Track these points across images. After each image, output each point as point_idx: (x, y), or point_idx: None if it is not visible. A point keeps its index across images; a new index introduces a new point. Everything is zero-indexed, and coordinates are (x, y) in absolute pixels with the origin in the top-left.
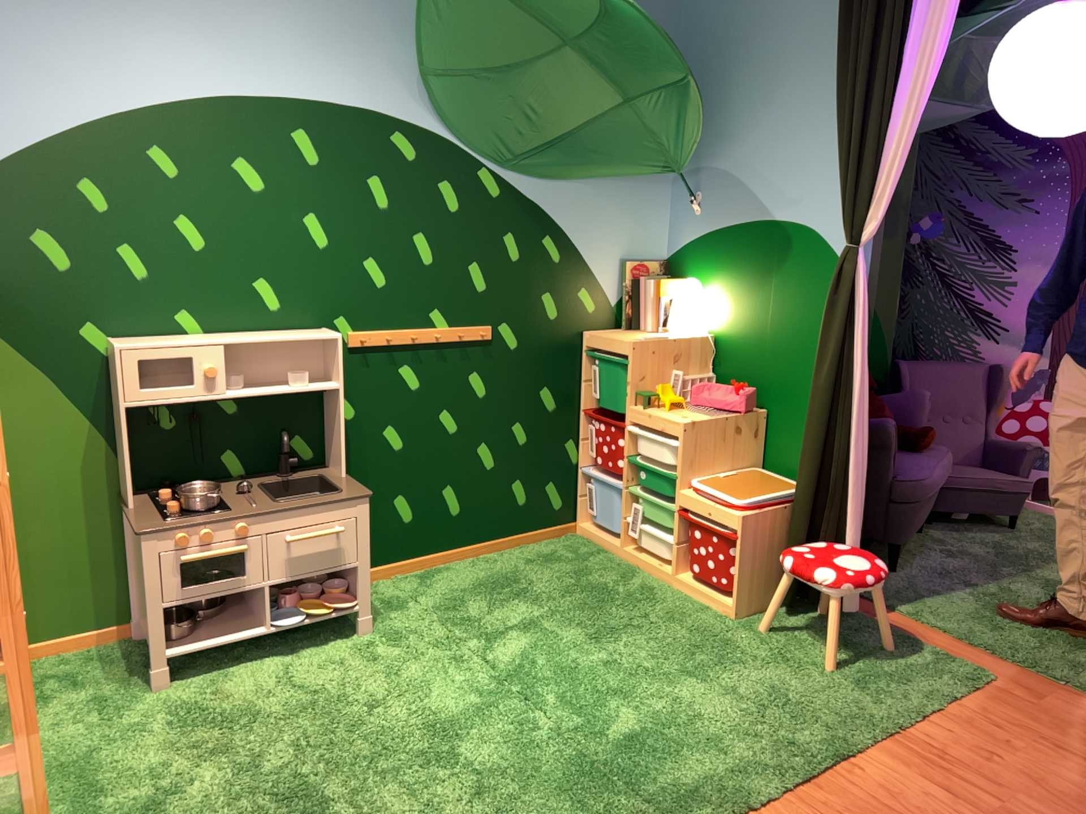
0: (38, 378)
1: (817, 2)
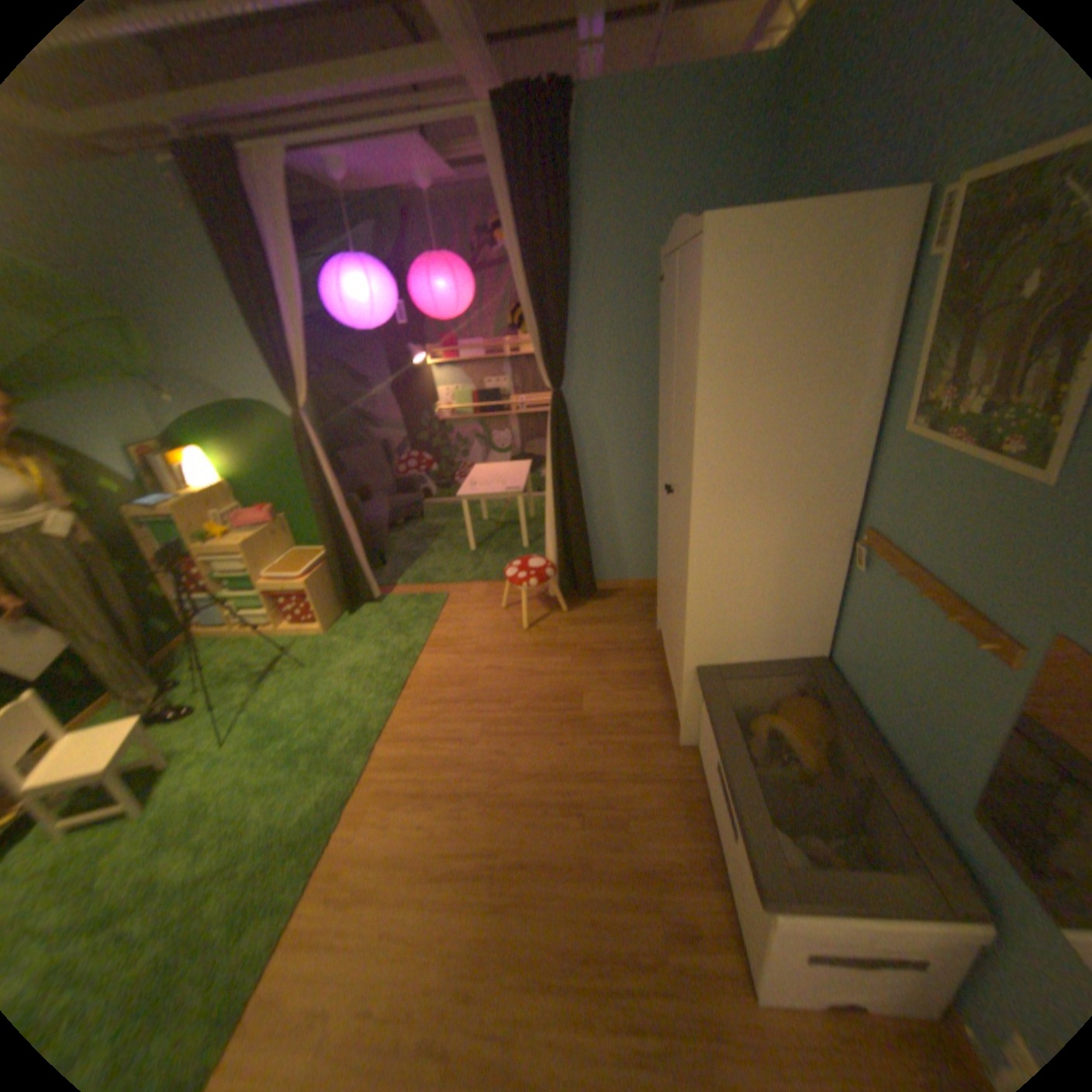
0: None
1: (198, 250)
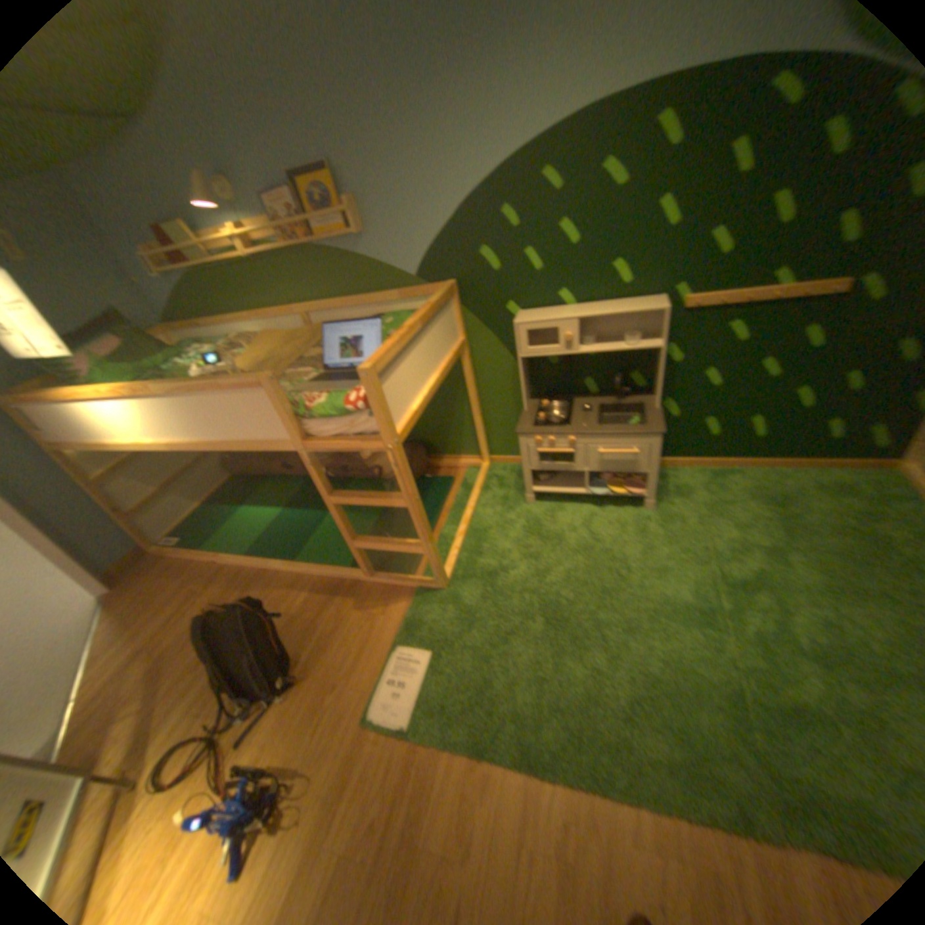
0: (486, 334)
1: None
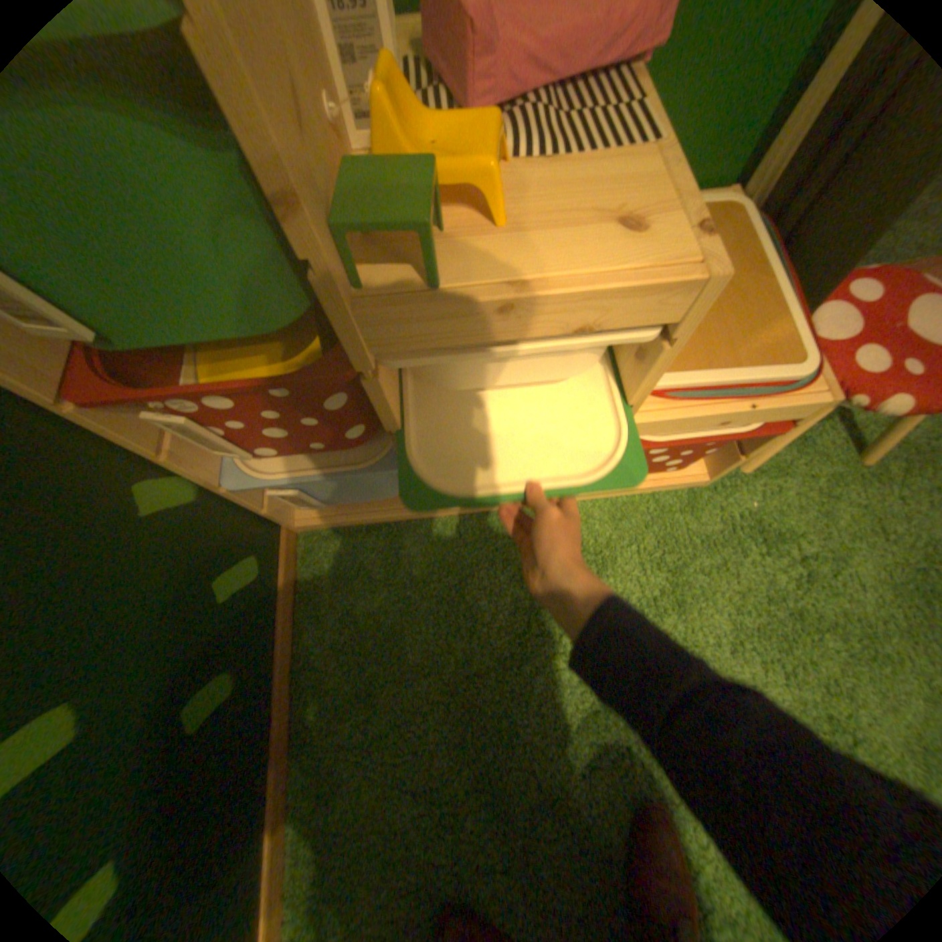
0: None
1: None
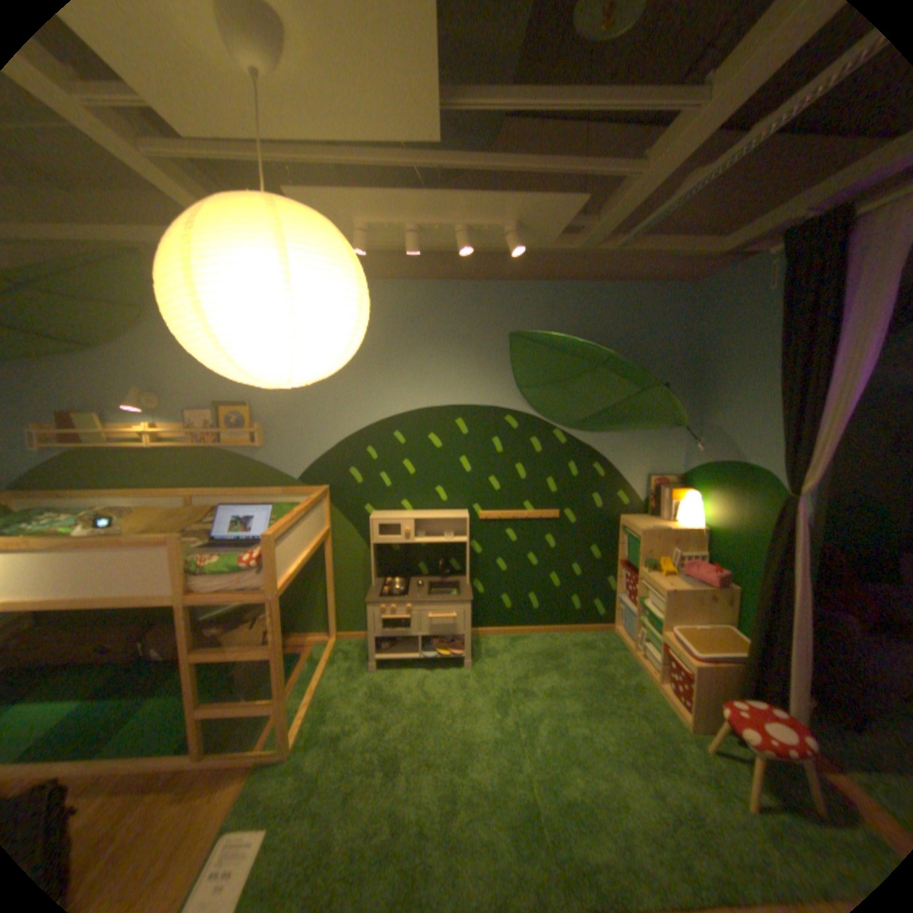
0: (347, 526)
1: (777, 324)
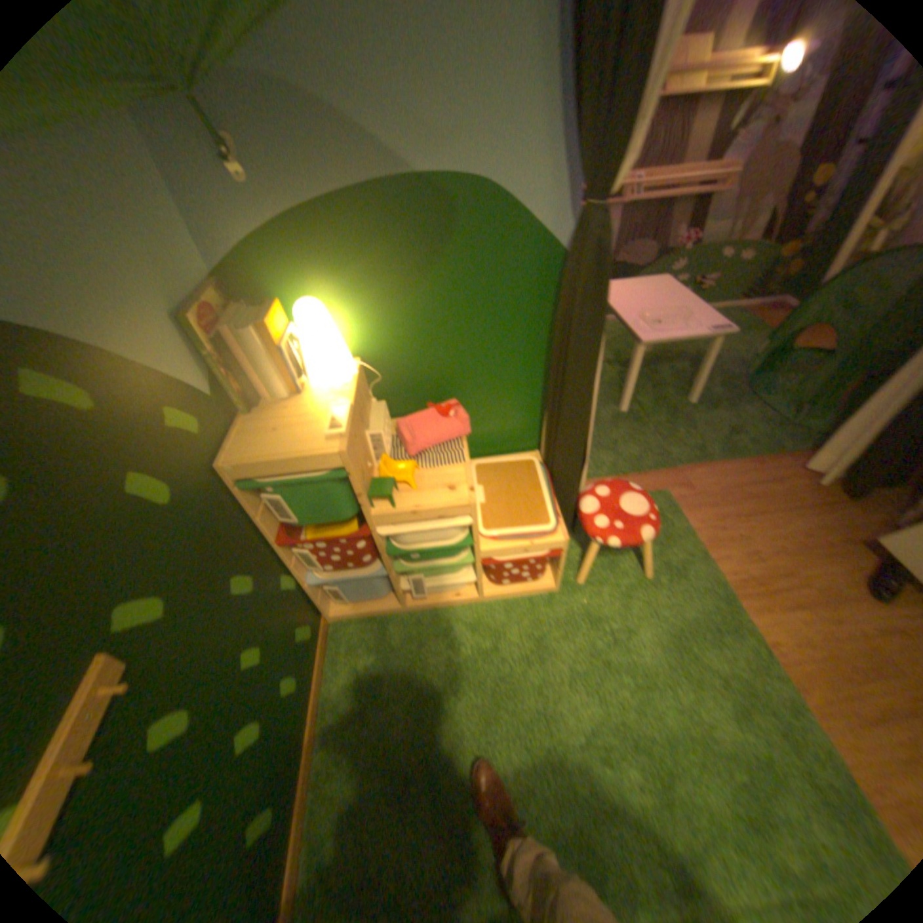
0: None
1: None
